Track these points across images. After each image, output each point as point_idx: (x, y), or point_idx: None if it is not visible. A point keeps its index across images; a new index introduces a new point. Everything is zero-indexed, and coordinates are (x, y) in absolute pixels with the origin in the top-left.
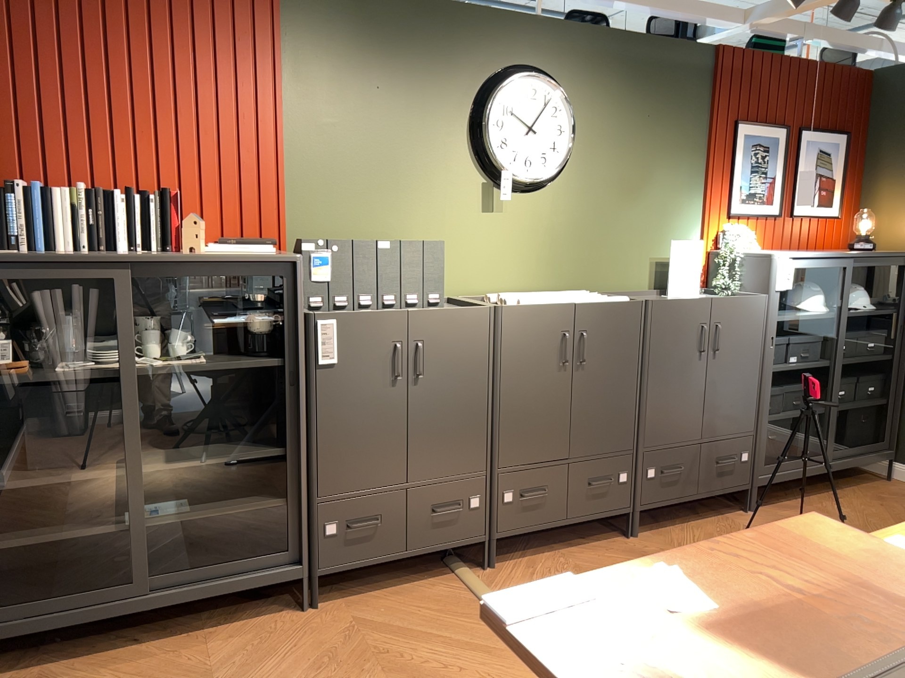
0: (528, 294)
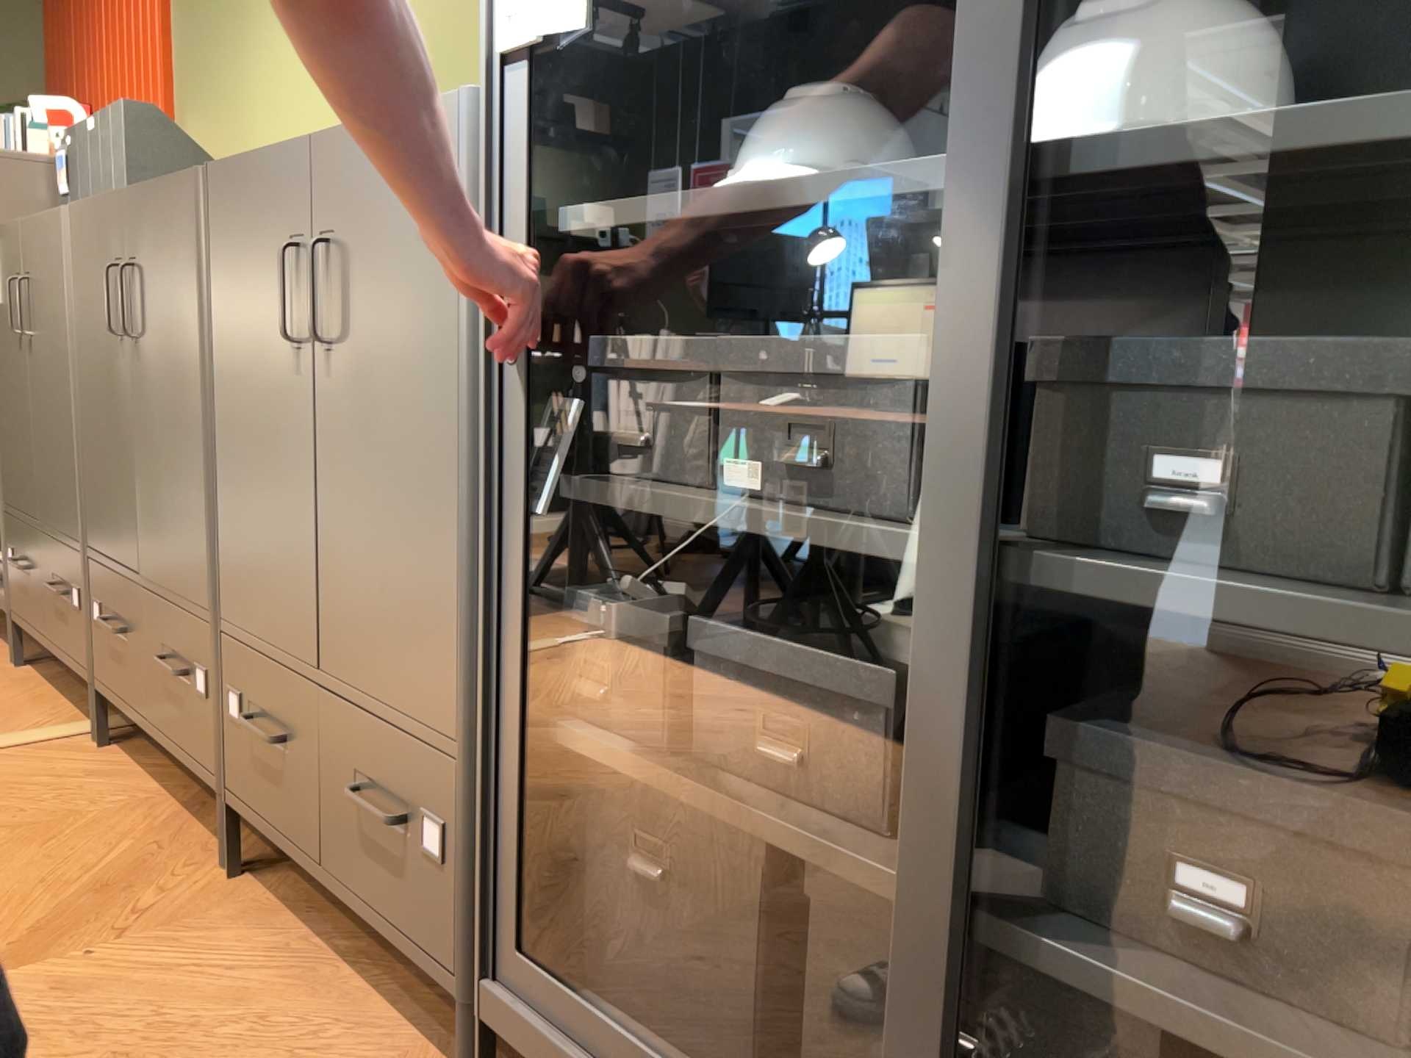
0: None
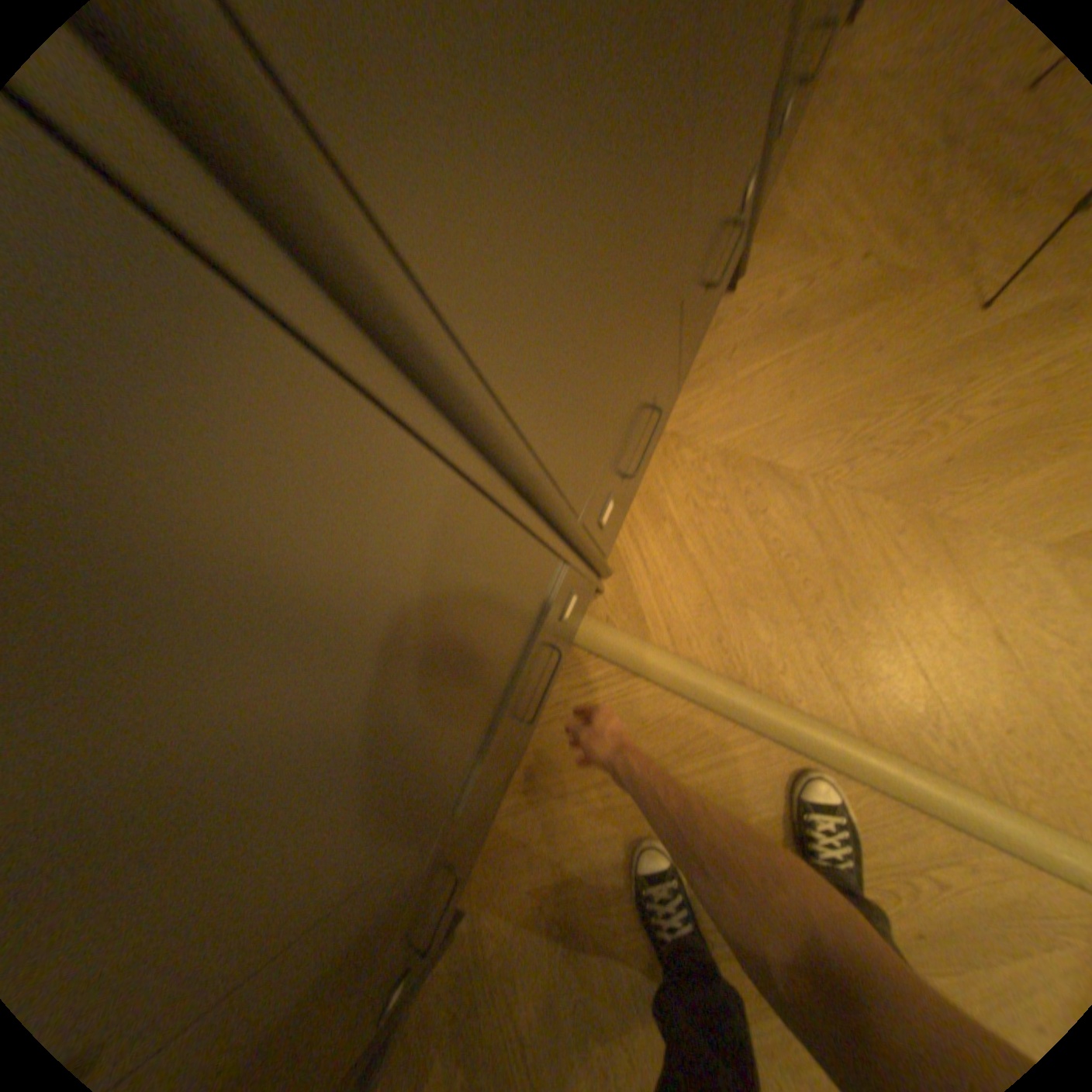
0: None
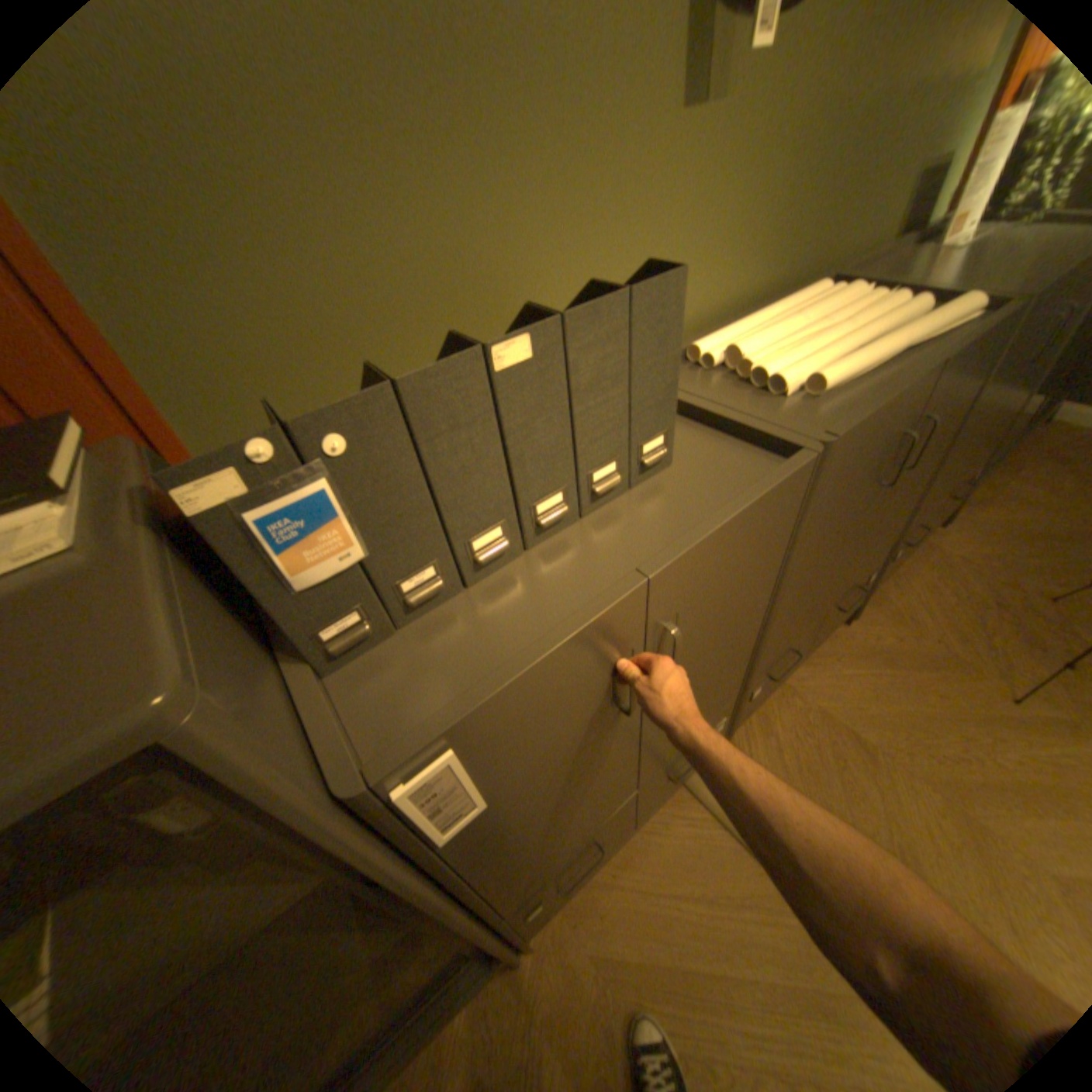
0: (783, 328)
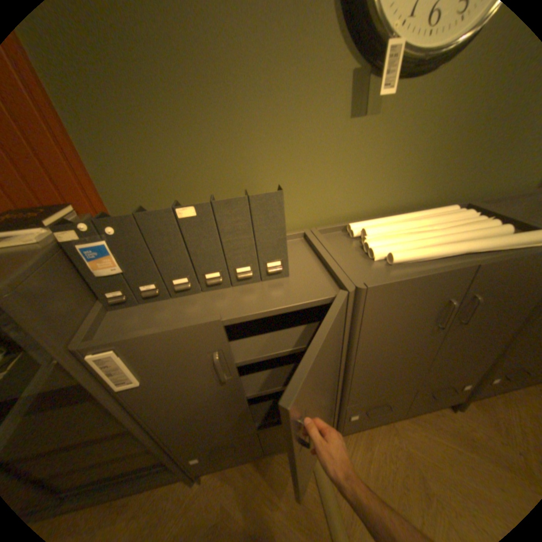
0: (399, 226)
